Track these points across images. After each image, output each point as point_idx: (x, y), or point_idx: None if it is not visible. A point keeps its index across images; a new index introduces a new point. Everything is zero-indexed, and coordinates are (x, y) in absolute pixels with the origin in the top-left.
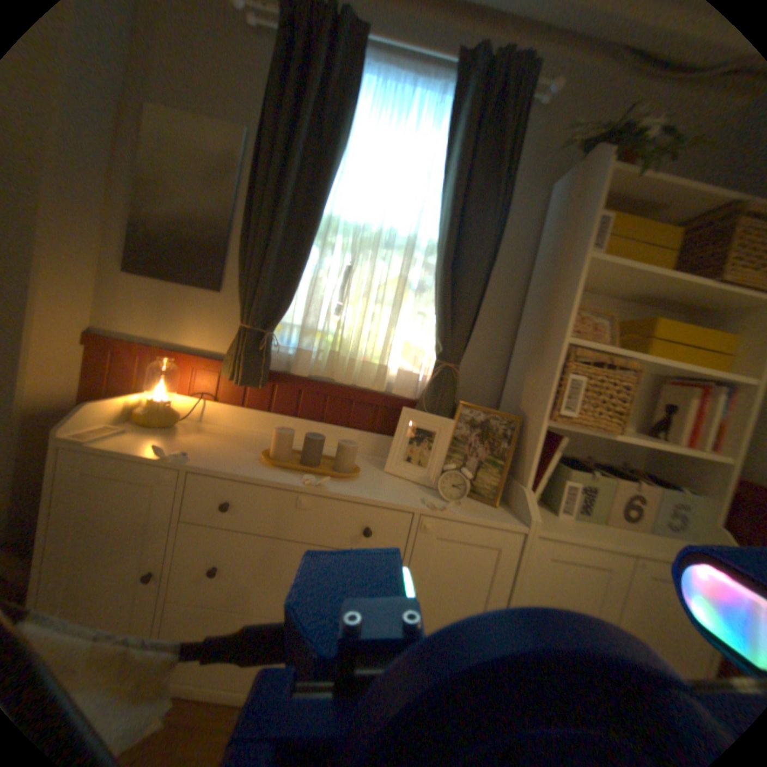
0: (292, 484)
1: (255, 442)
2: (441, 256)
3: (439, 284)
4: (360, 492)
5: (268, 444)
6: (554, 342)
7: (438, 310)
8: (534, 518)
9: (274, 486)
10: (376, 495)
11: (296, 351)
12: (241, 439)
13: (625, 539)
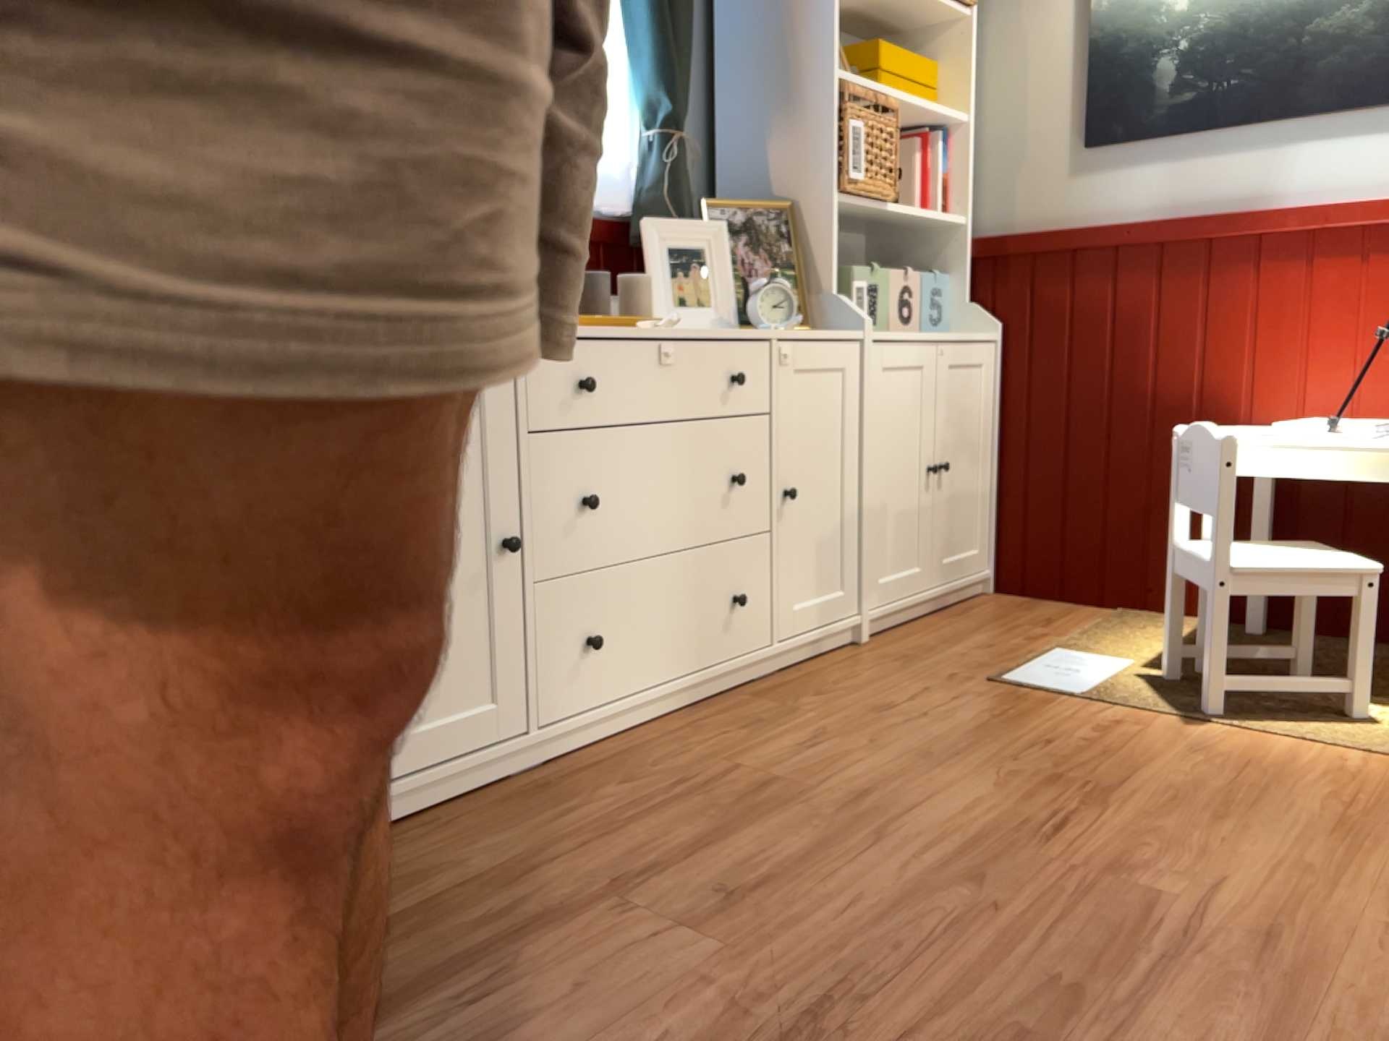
0: (638, 331)
1: None
2: None
3: None
4: (704, 329)
5: None
6: (809, 79)
7: (640, 39)
8: (860, 317)
9: (624, 338)
10: (719, 329)
11: None
12: None
13: (913, 335)
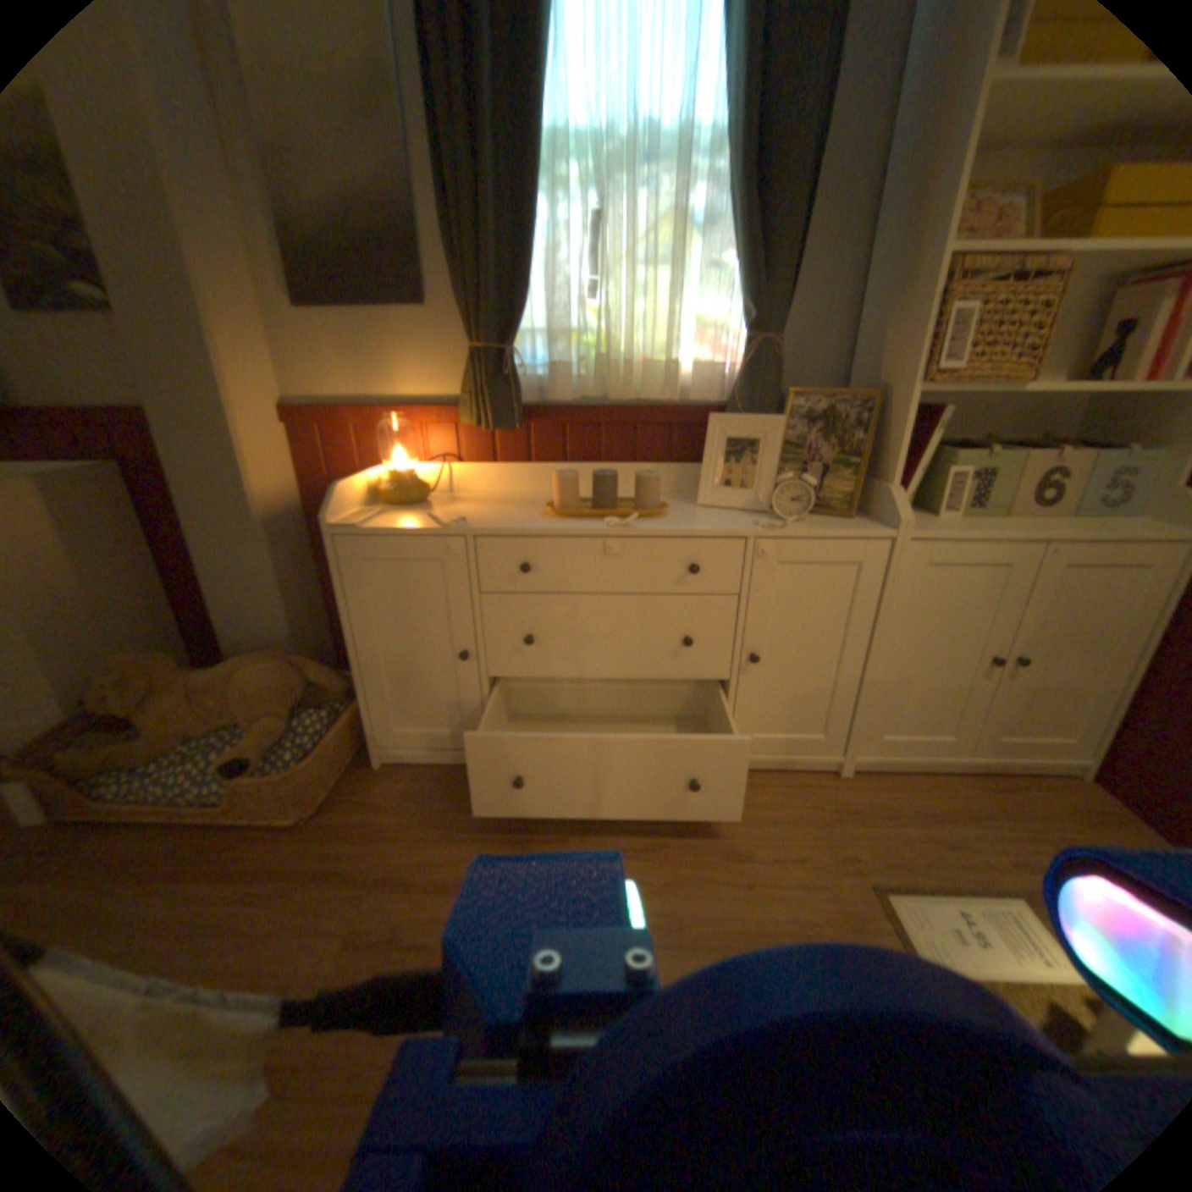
0: (592, 530)
1: (524, 501)
2: (735, 153)
3: (737, 204)
4: (674, 526)
5: (541, 501)
6: (927, 257)
7: (741, 251)
8: (902, 517)
9: (572, 536)
10: (694, 526)
11: (545, 368)
12: (507, 501)
13: (1032, 526)
